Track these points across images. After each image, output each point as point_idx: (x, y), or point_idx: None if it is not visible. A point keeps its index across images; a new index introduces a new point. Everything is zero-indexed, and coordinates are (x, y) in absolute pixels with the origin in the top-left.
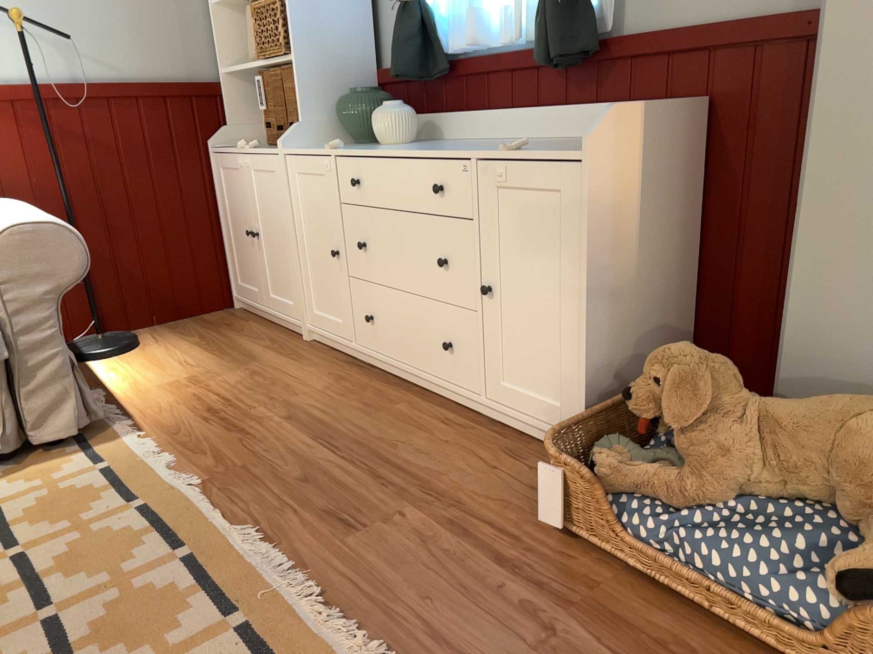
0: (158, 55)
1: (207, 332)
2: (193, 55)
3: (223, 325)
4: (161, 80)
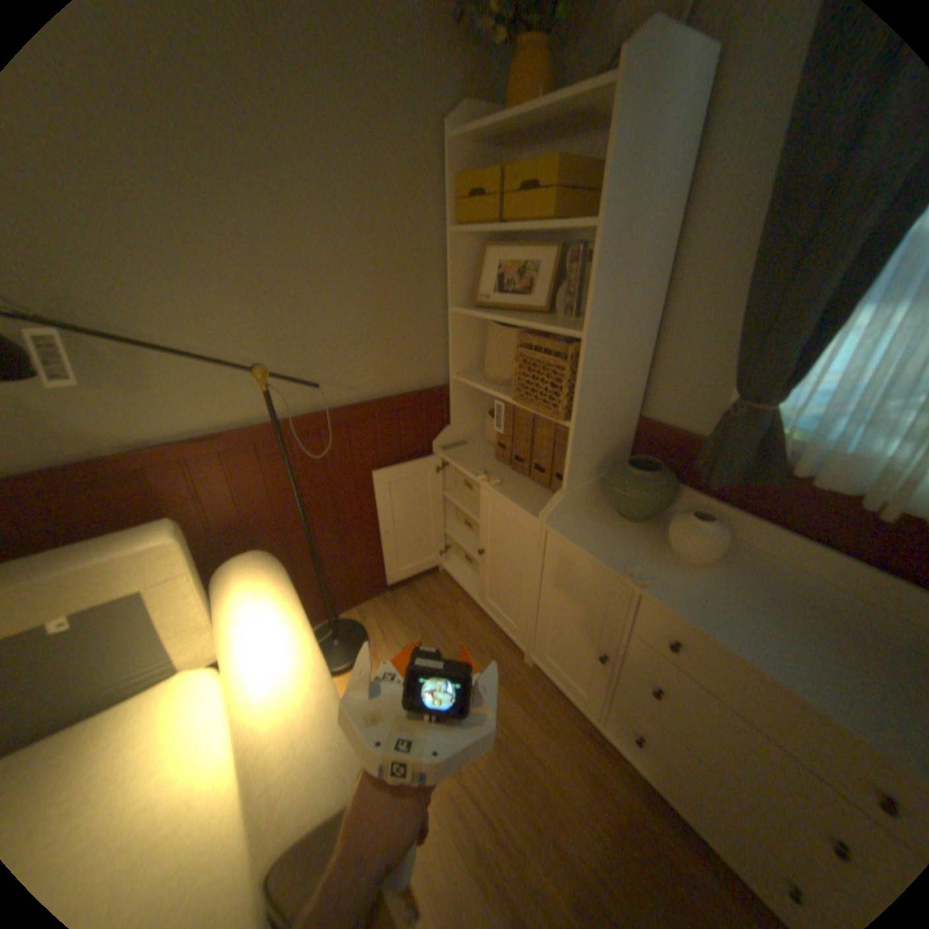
0: (395, 363)
1: (426, 621)
2: (427, 358)
3: (437, 604)
4: (397, 387)
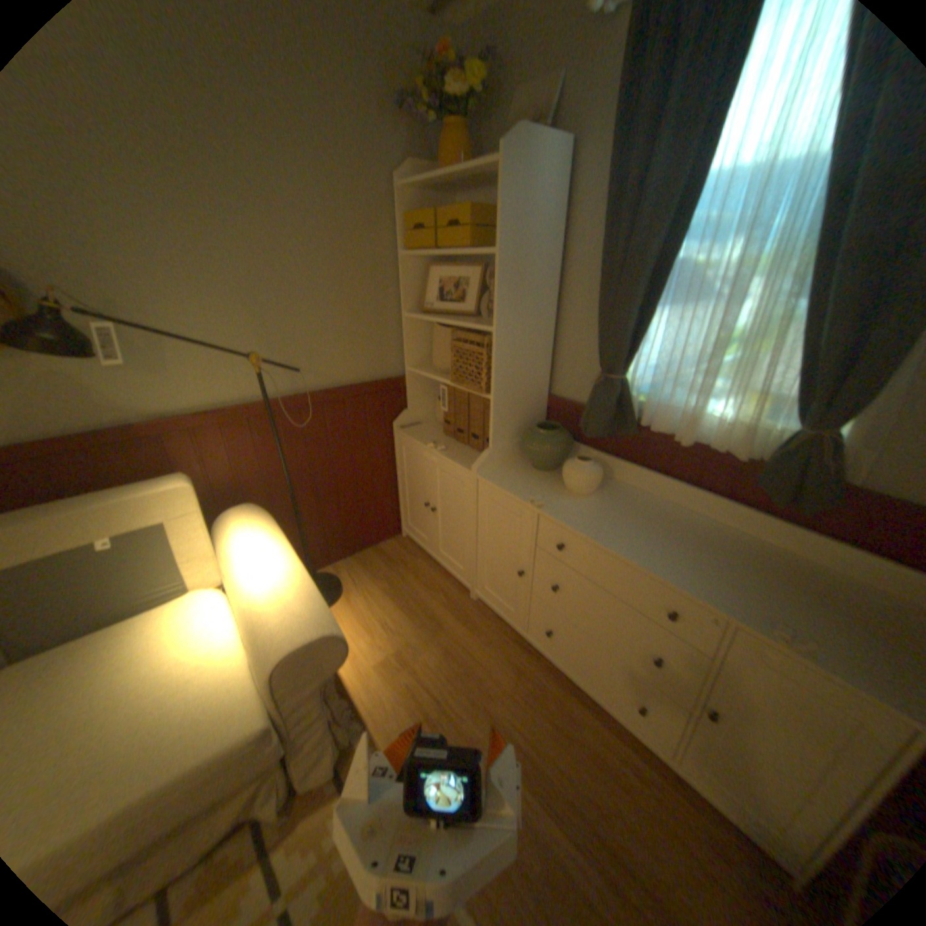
0: (359, 357)
1: (390, 572)
2: (386, 353)
3: (400, 560)
4: (361, 377)
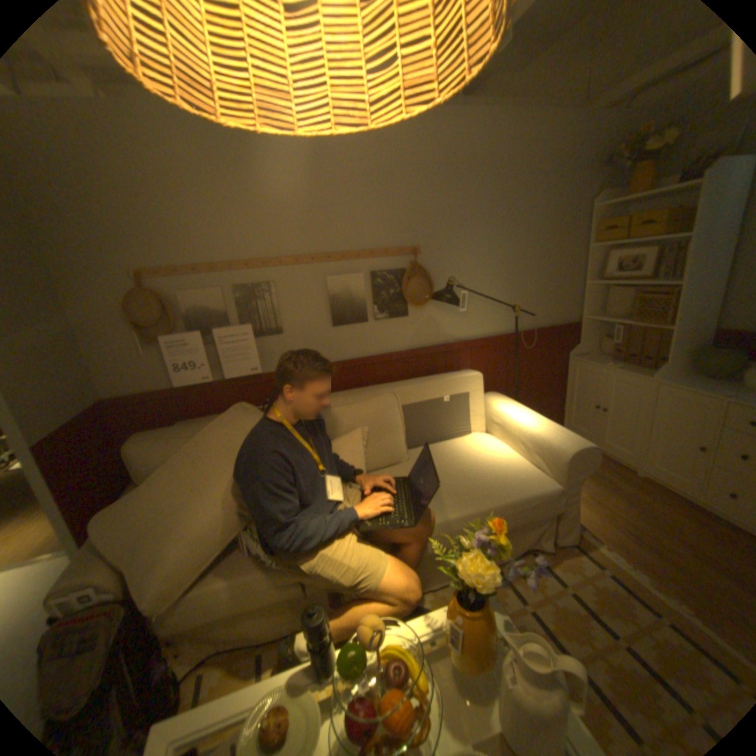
0: (555, 311)
1: None
2: (570, 308)
3: None
4: (554, 323)
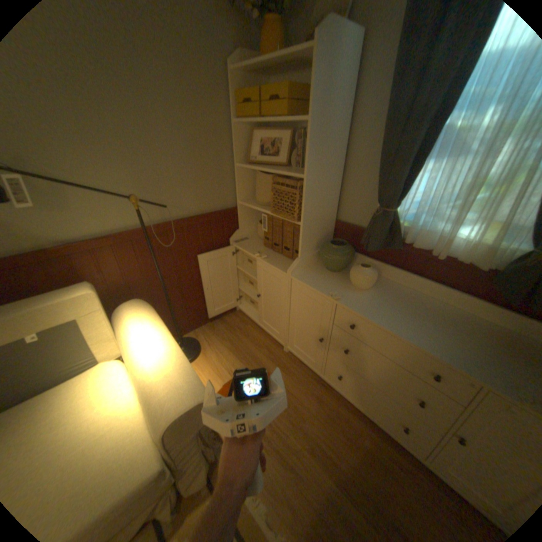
0: (206, 195)
1: (231, 335)
2: (224, 192)
3: (236, 327)
4: (208, 208)
